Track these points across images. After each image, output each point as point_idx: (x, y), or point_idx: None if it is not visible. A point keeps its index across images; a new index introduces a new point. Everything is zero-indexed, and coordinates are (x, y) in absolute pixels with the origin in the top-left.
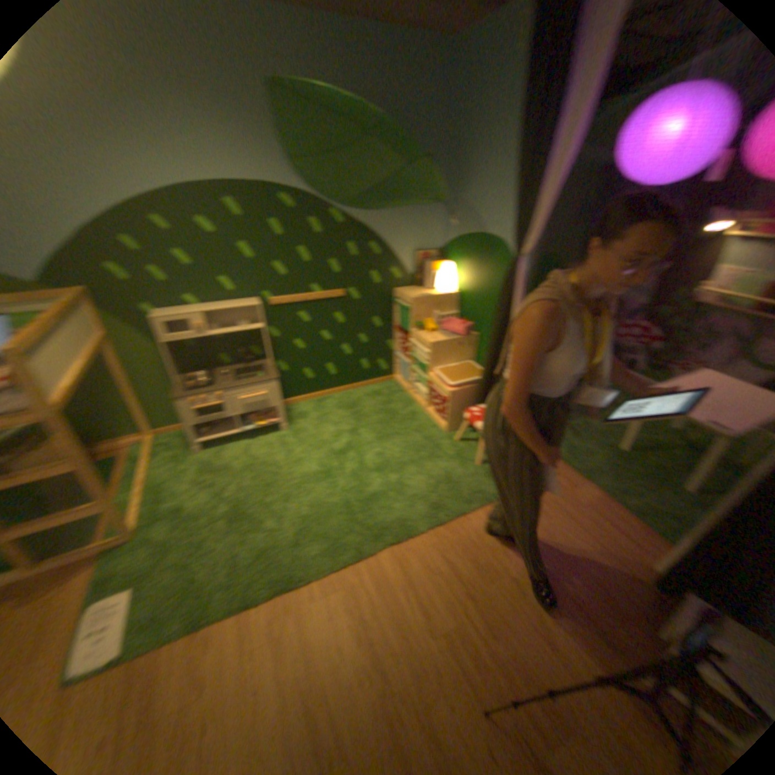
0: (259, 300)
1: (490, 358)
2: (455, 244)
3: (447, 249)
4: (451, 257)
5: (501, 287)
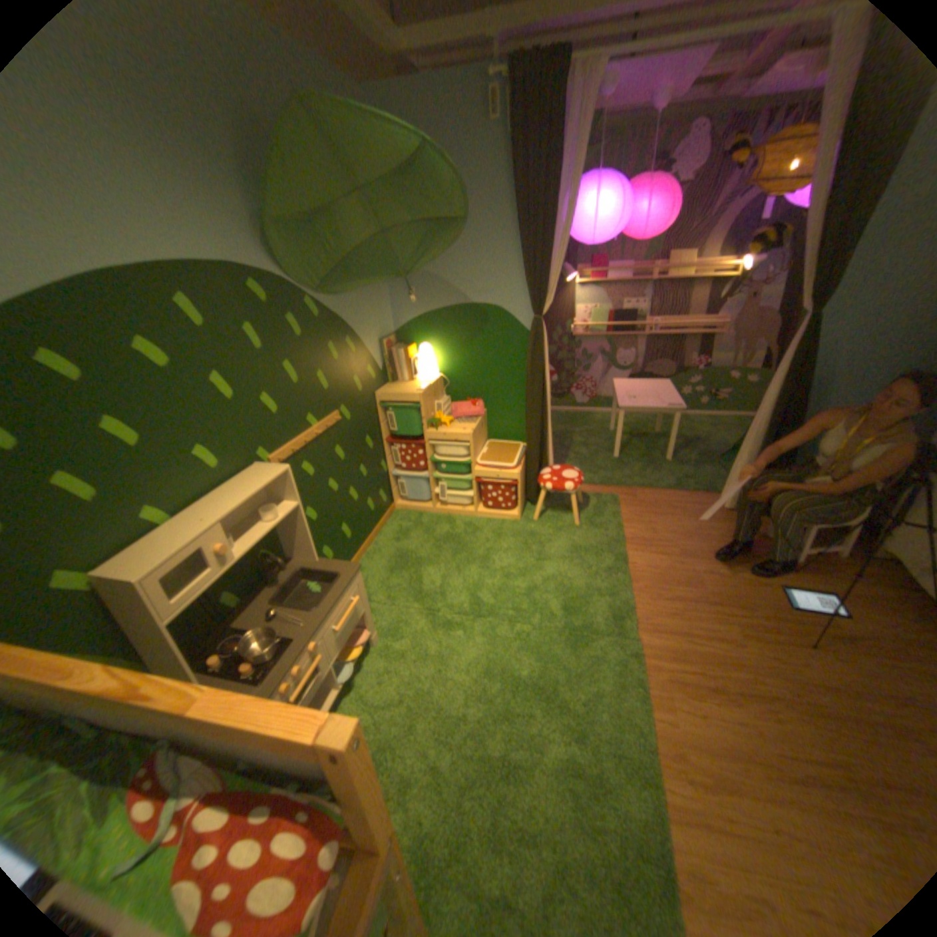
0: (262, 465)
1: (537, 422)
2: (417, 324)
3: (404, 332)
4: (414, 339)
5: (505, 353)
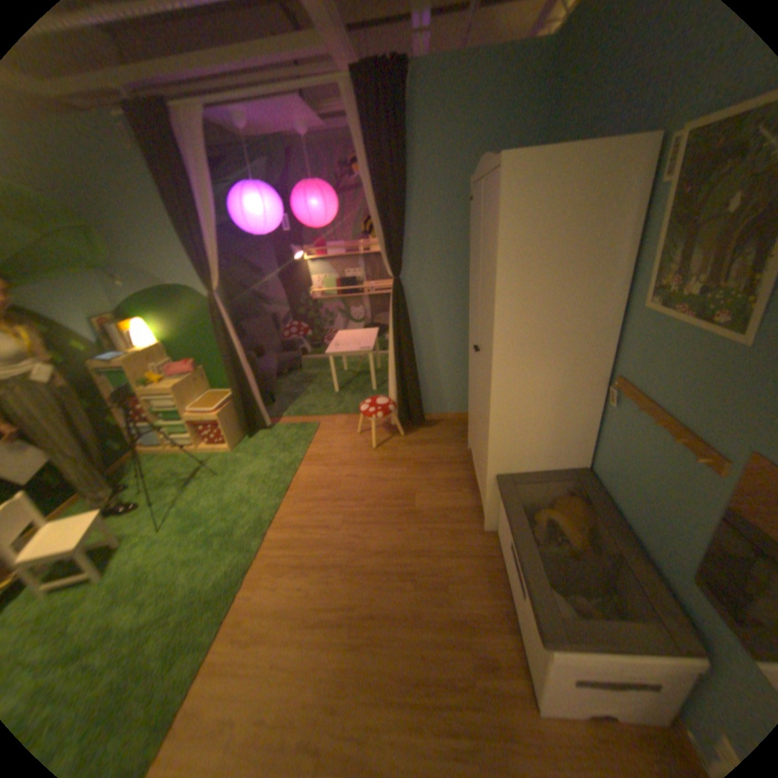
0: None
1: (232, 372)
2: (131, 303)
3: (122, 309)
4: (132, 315)
5: (204, 321)
